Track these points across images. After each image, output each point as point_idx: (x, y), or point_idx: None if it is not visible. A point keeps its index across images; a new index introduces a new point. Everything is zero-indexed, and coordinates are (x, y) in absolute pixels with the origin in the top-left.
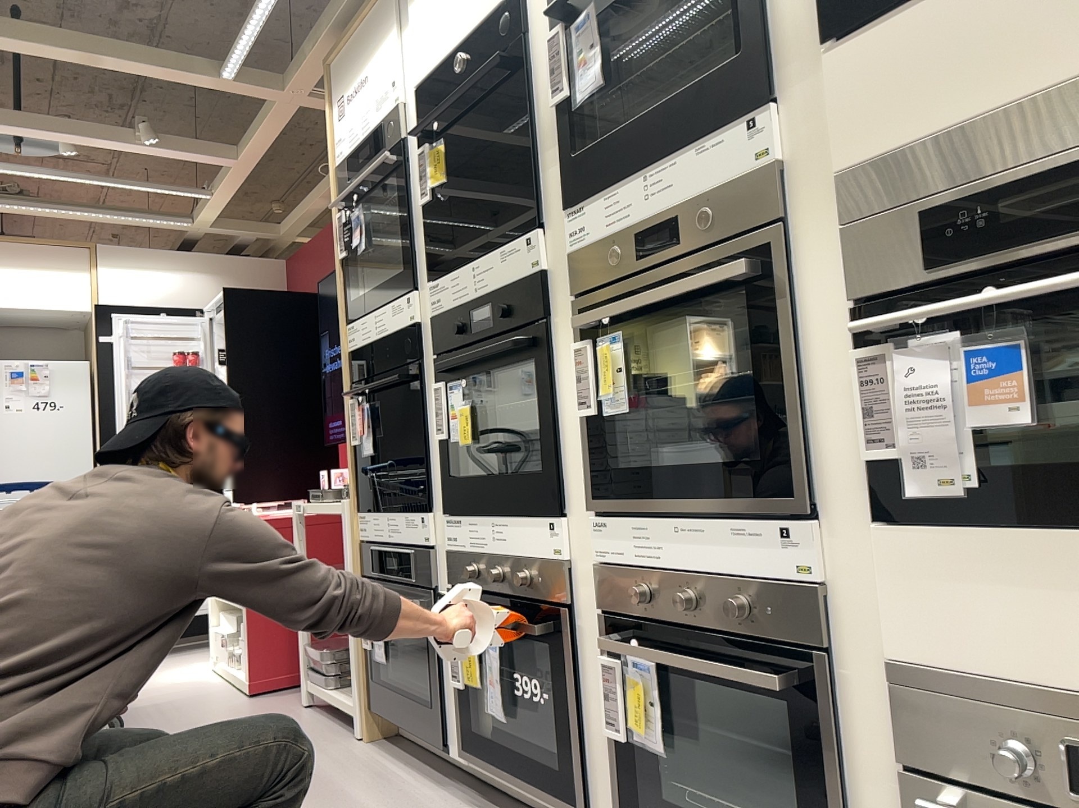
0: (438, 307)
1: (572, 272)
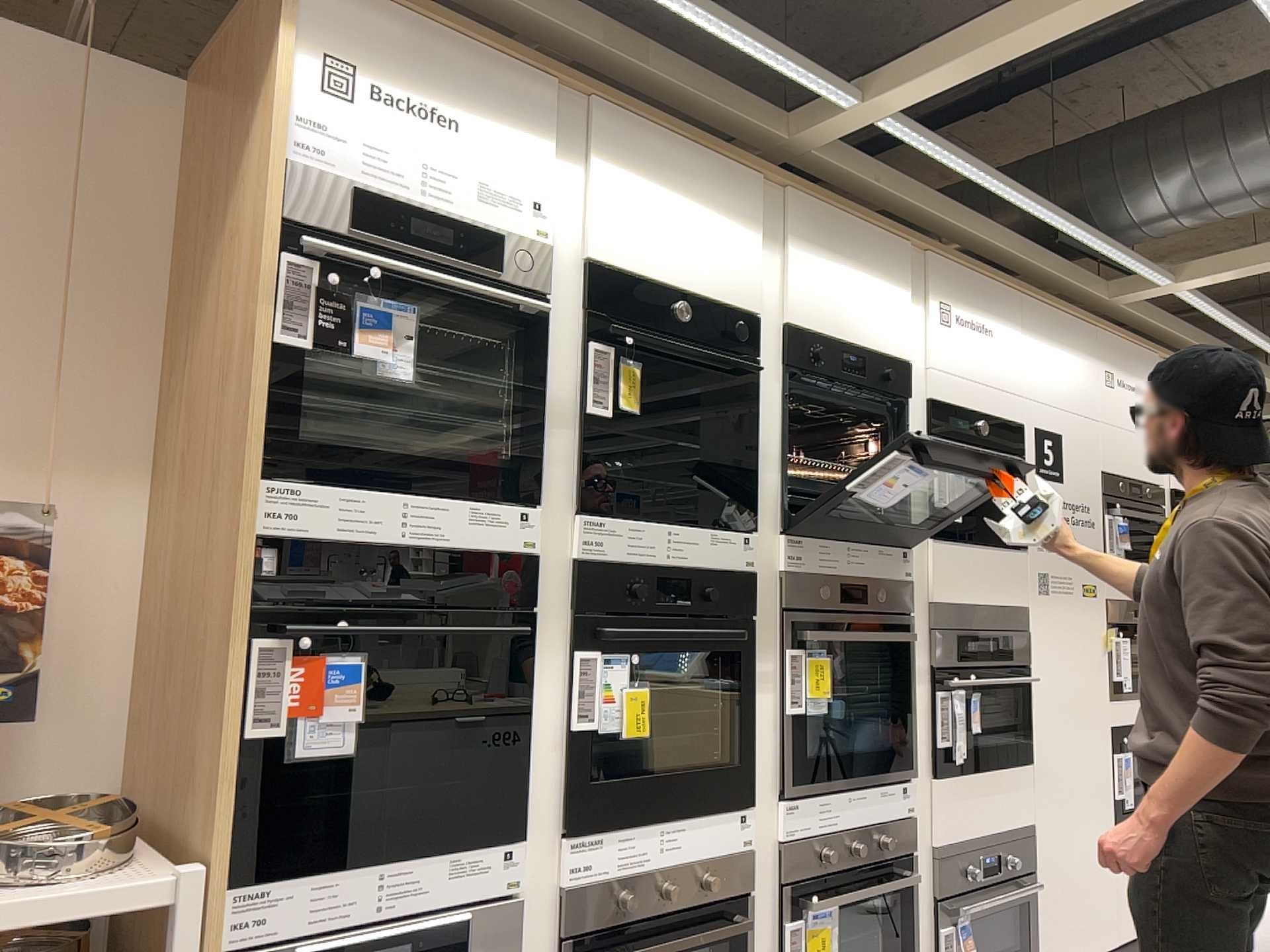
0: (602, 552)
1: (776, 583)
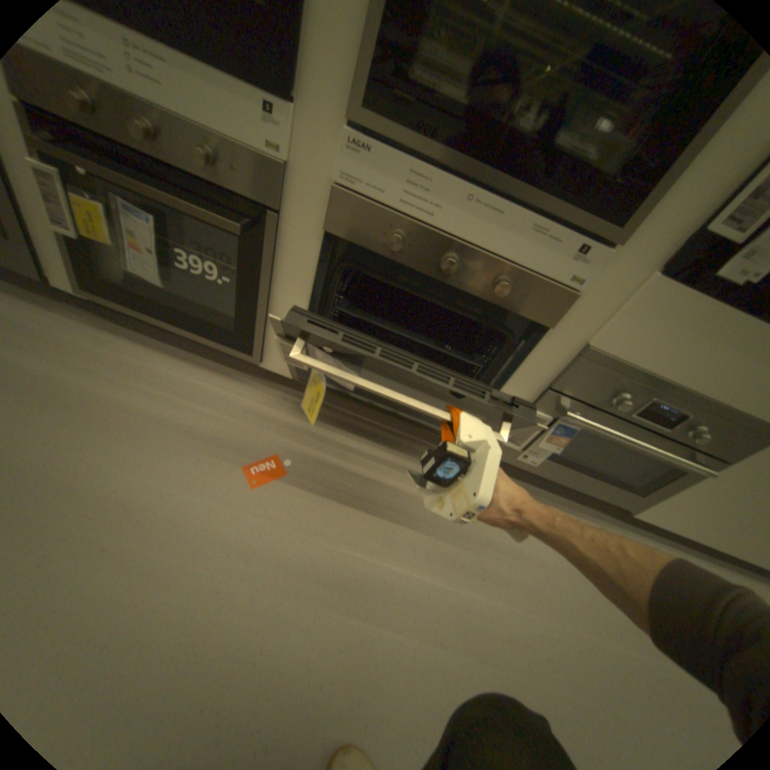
0: None
1: None
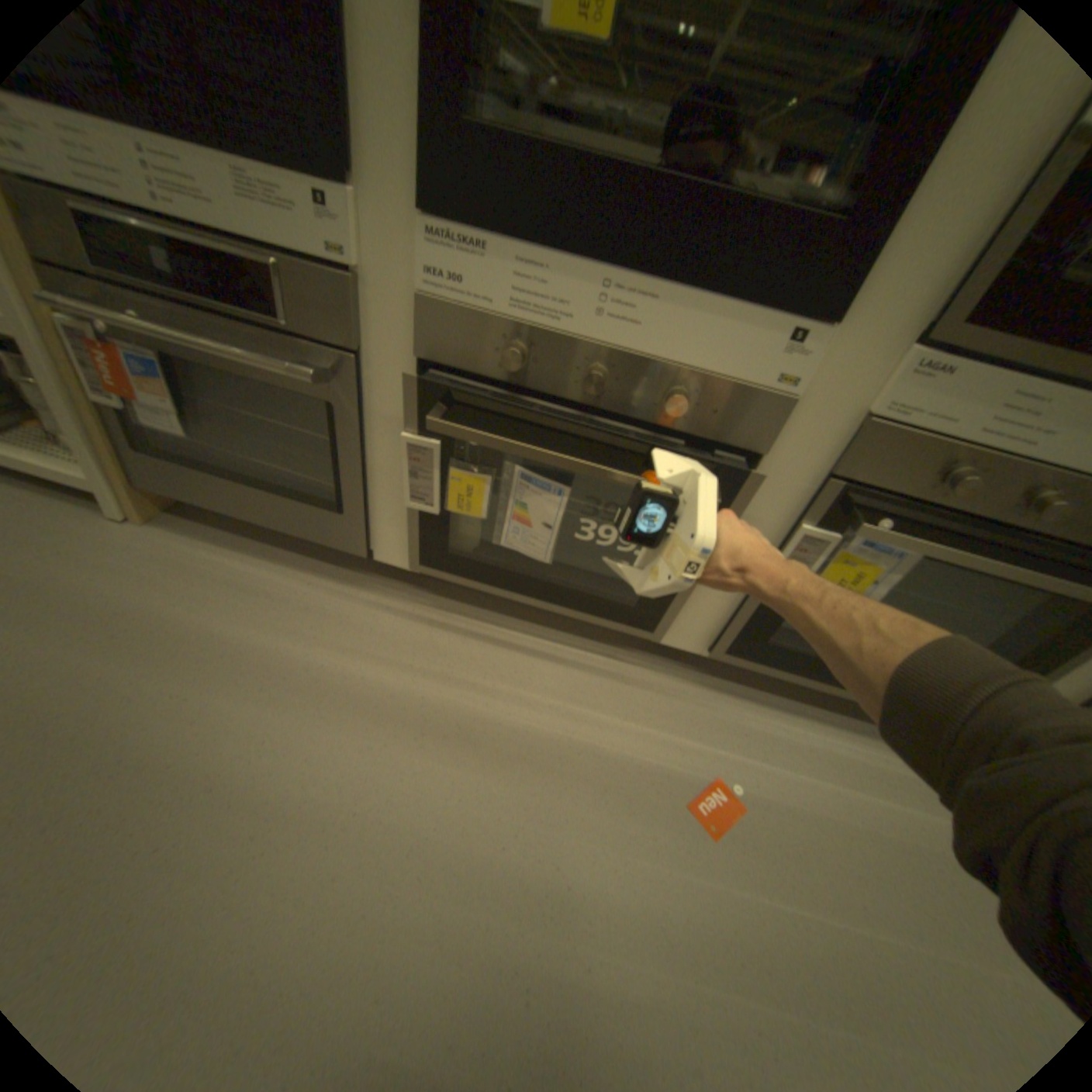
0: None
1: None
